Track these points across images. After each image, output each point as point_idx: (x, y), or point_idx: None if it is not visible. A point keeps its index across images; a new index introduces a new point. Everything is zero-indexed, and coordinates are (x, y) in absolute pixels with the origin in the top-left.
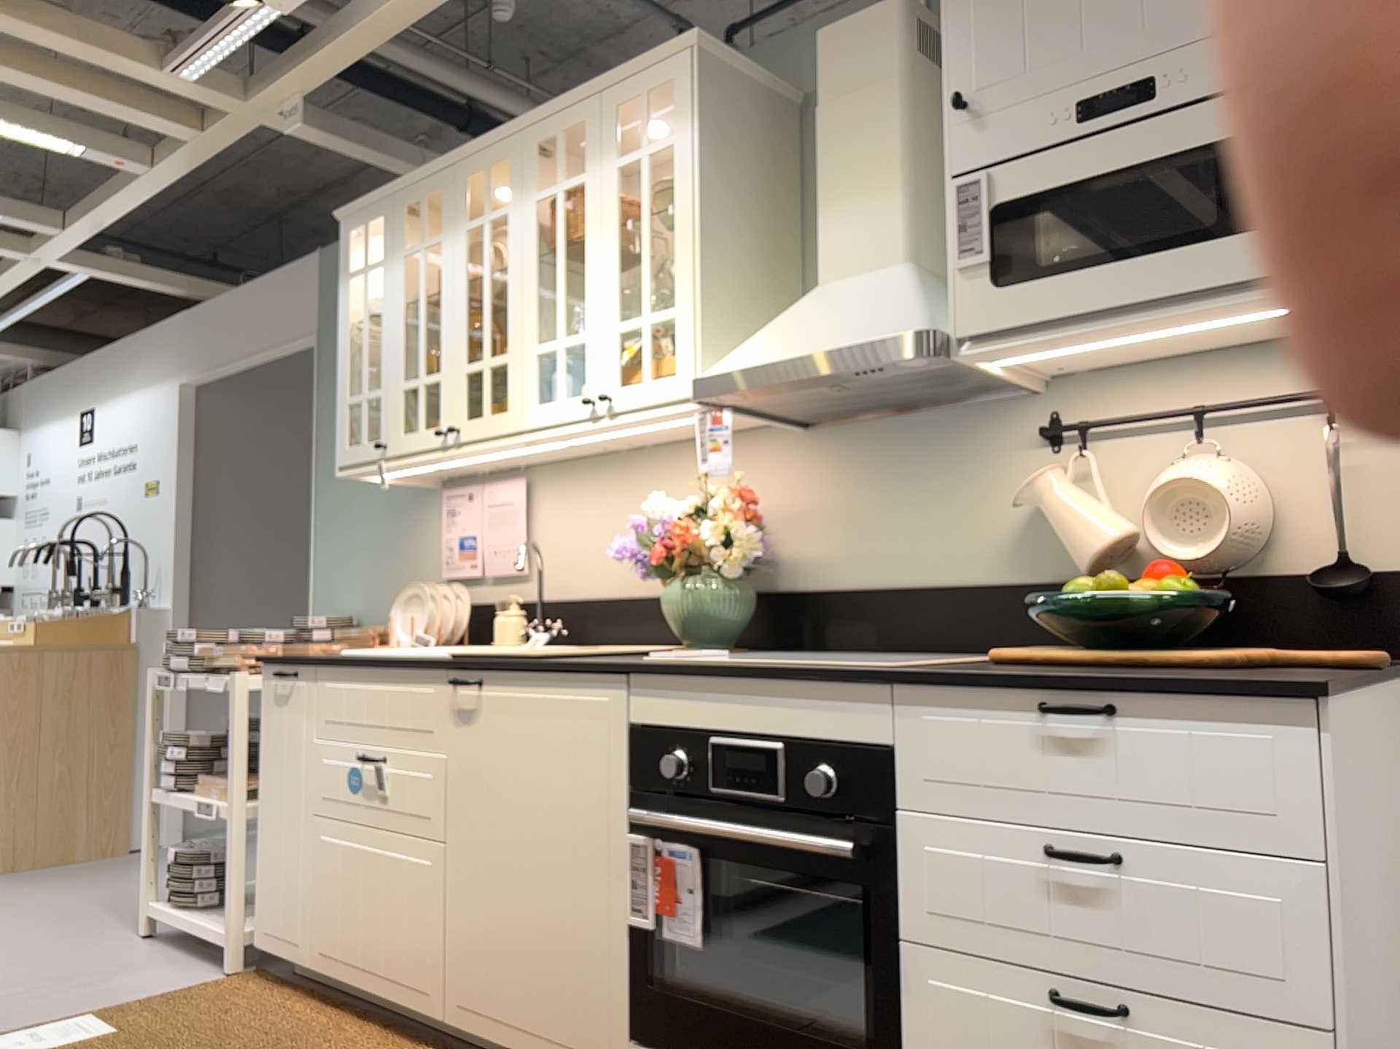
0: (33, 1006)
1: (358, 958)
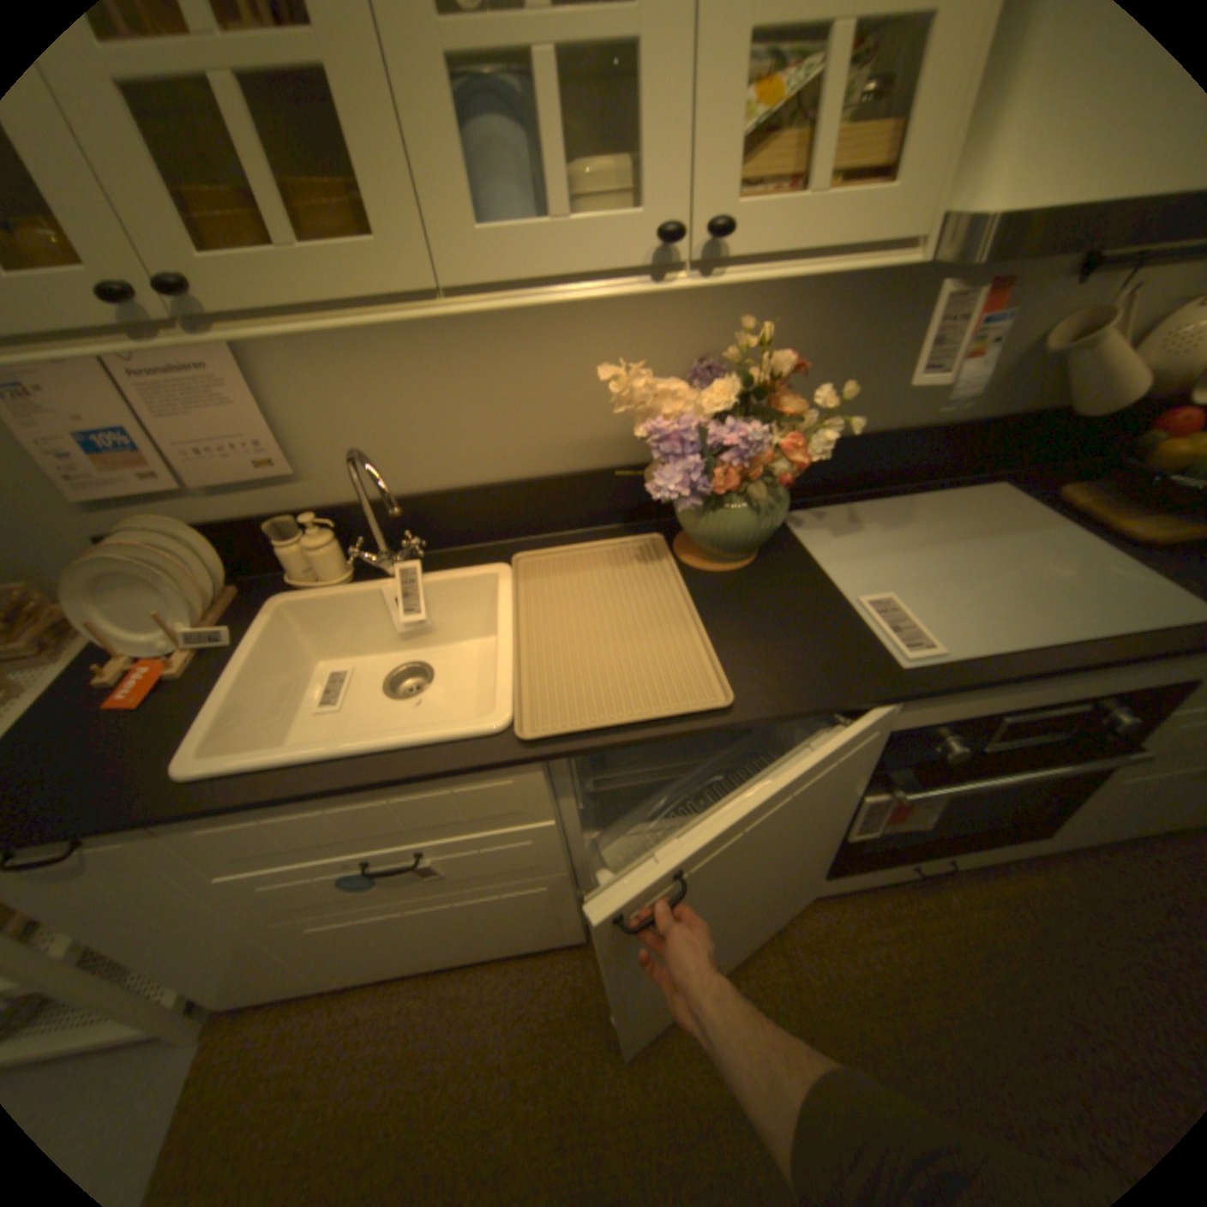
0: None
1: (439, 959)
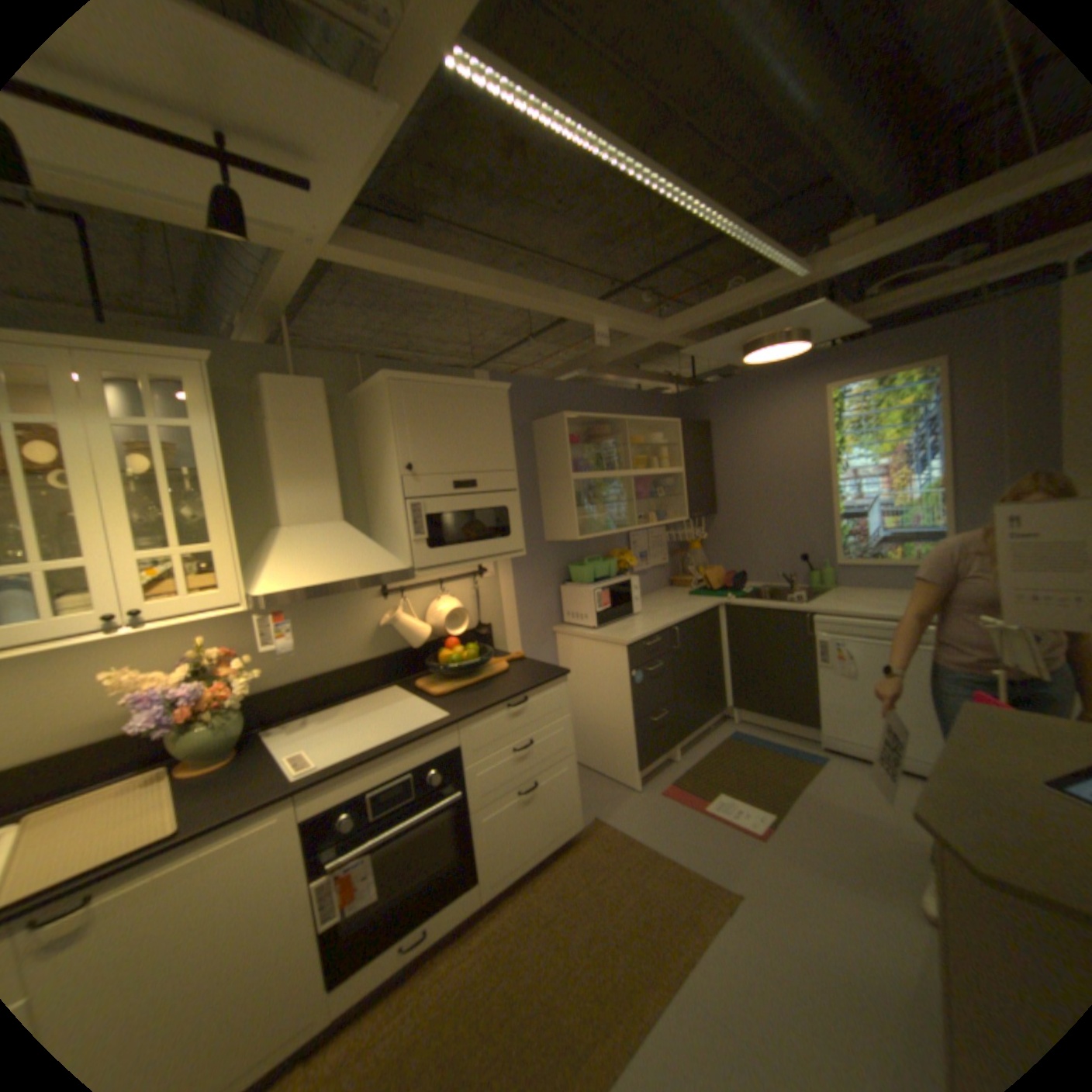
0: None
1: None
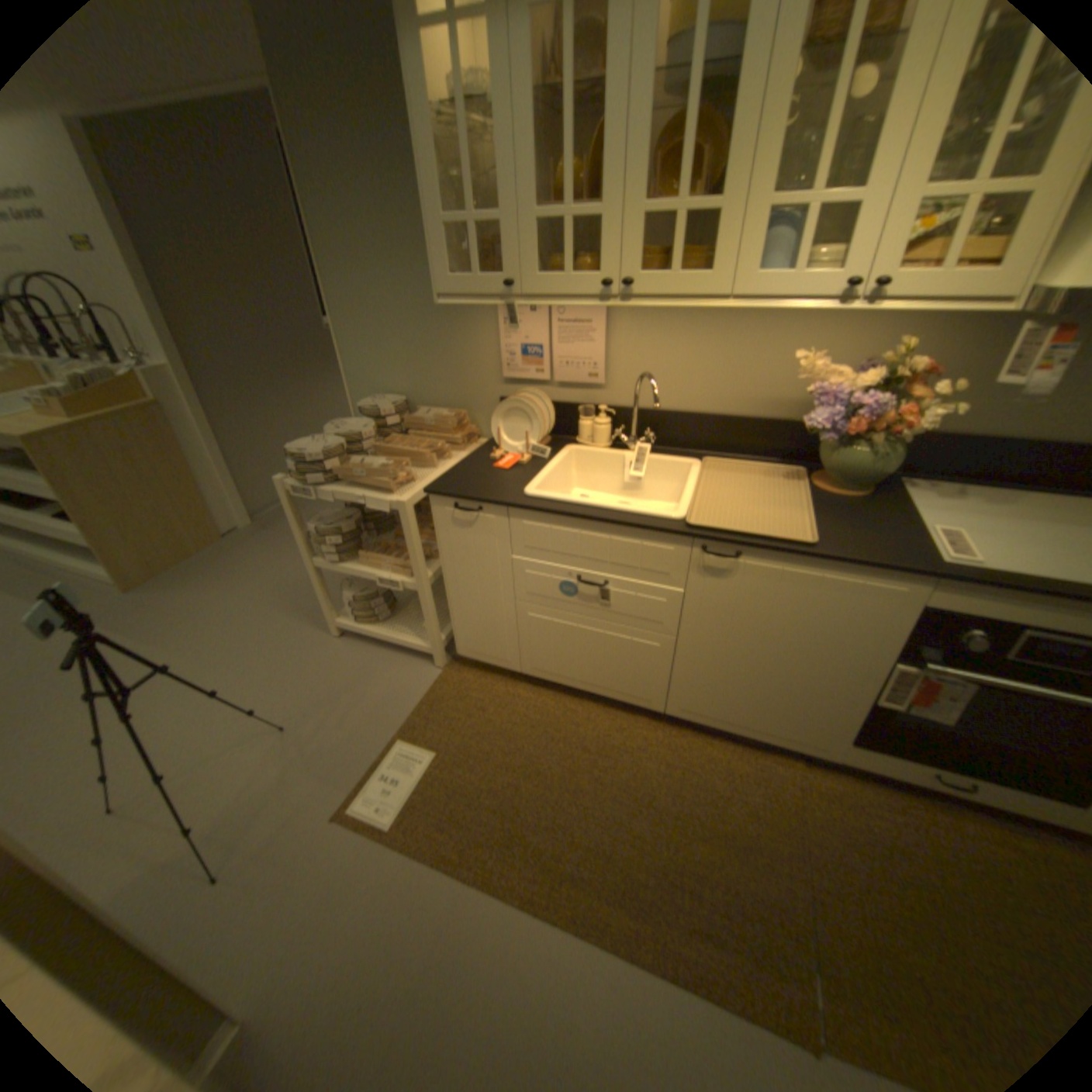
0: (345, 737)
1: (577, 676)
